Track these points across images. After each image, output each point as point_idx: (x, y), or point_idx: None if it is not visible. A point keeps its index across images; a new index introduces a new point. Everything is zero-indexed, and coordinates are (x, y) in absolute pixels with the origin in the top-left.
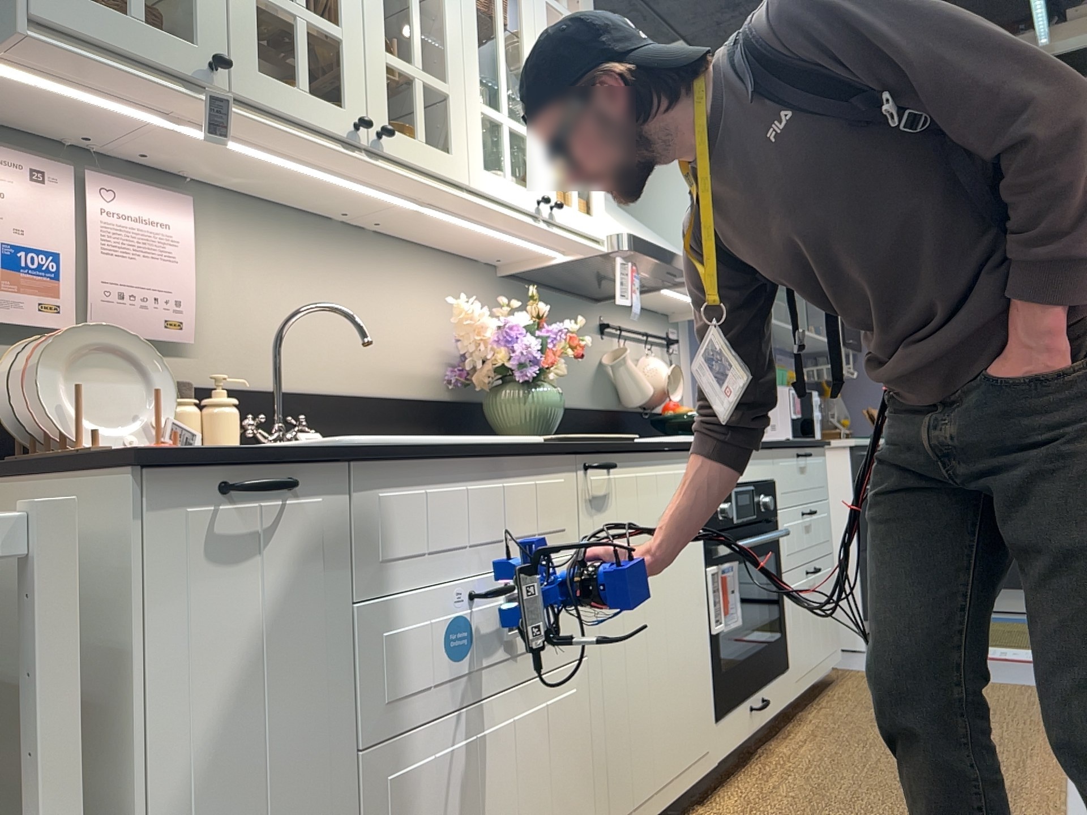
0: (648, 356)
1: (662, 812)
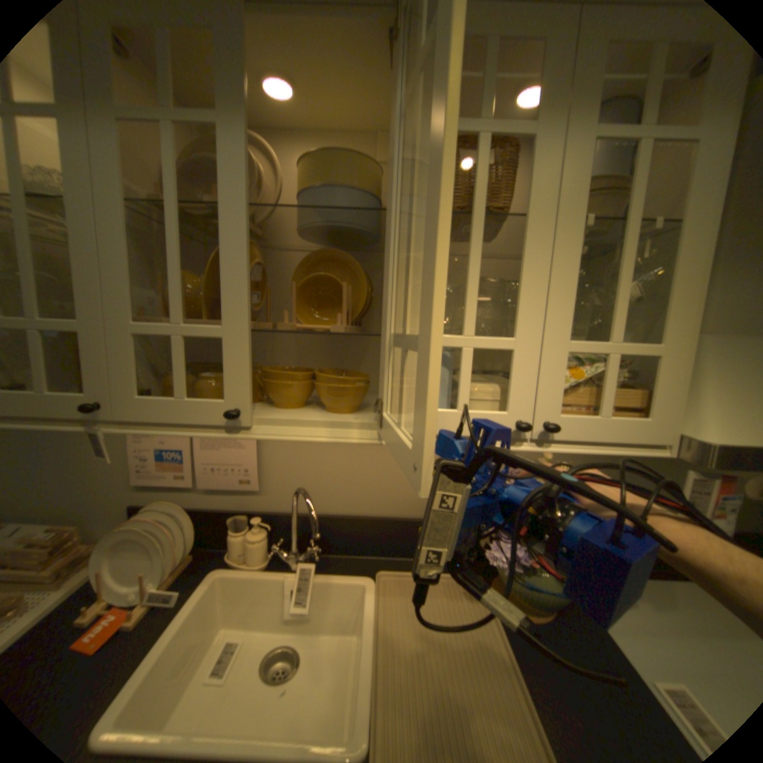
0: None
1: None
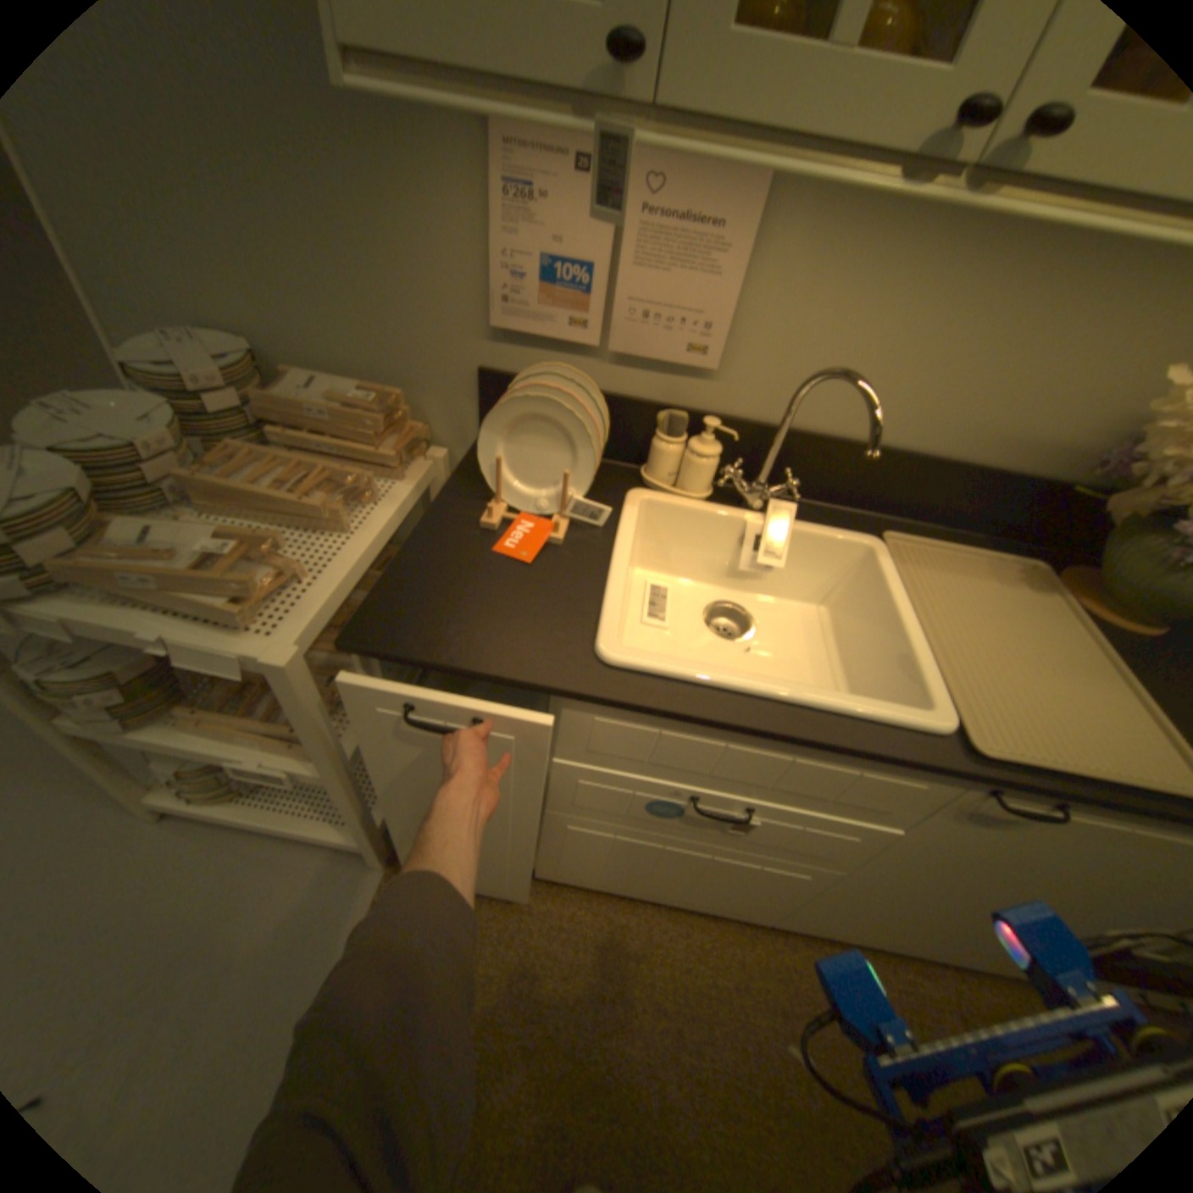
0: None
1: (888, 954)
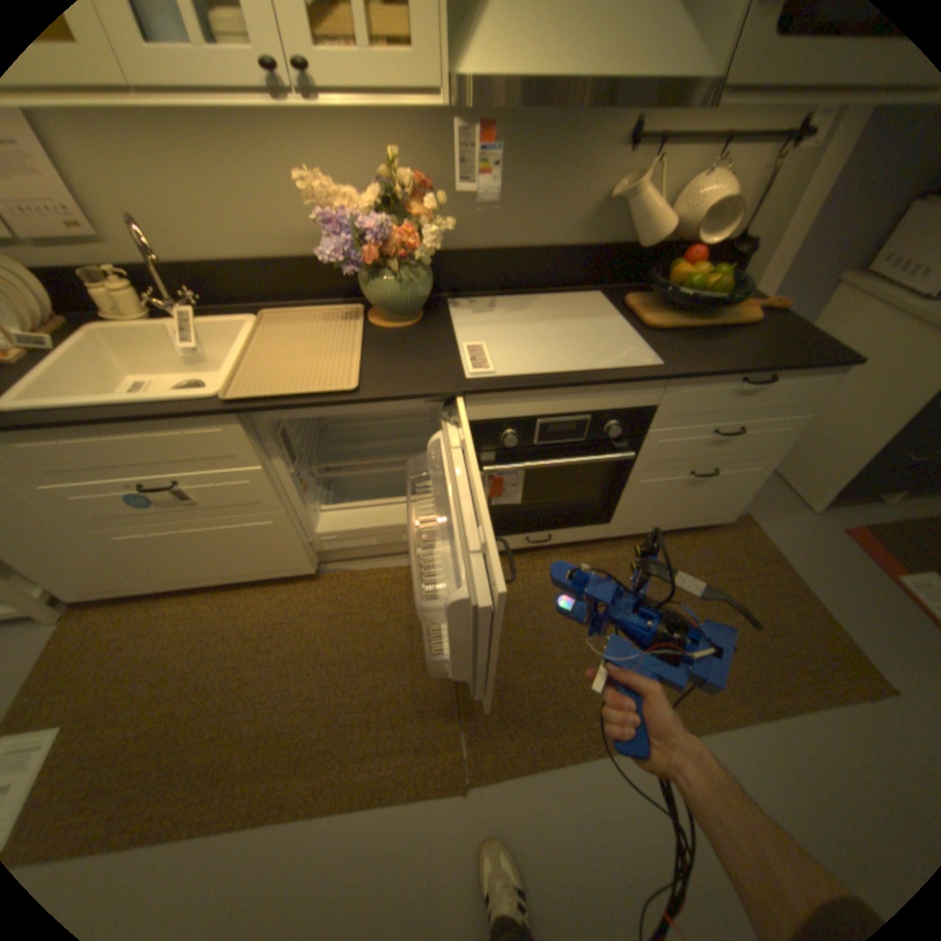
0: (724, 166)
1: (388, 565)
